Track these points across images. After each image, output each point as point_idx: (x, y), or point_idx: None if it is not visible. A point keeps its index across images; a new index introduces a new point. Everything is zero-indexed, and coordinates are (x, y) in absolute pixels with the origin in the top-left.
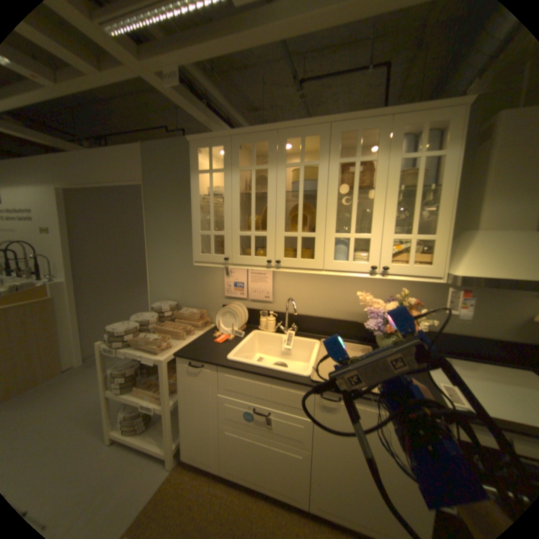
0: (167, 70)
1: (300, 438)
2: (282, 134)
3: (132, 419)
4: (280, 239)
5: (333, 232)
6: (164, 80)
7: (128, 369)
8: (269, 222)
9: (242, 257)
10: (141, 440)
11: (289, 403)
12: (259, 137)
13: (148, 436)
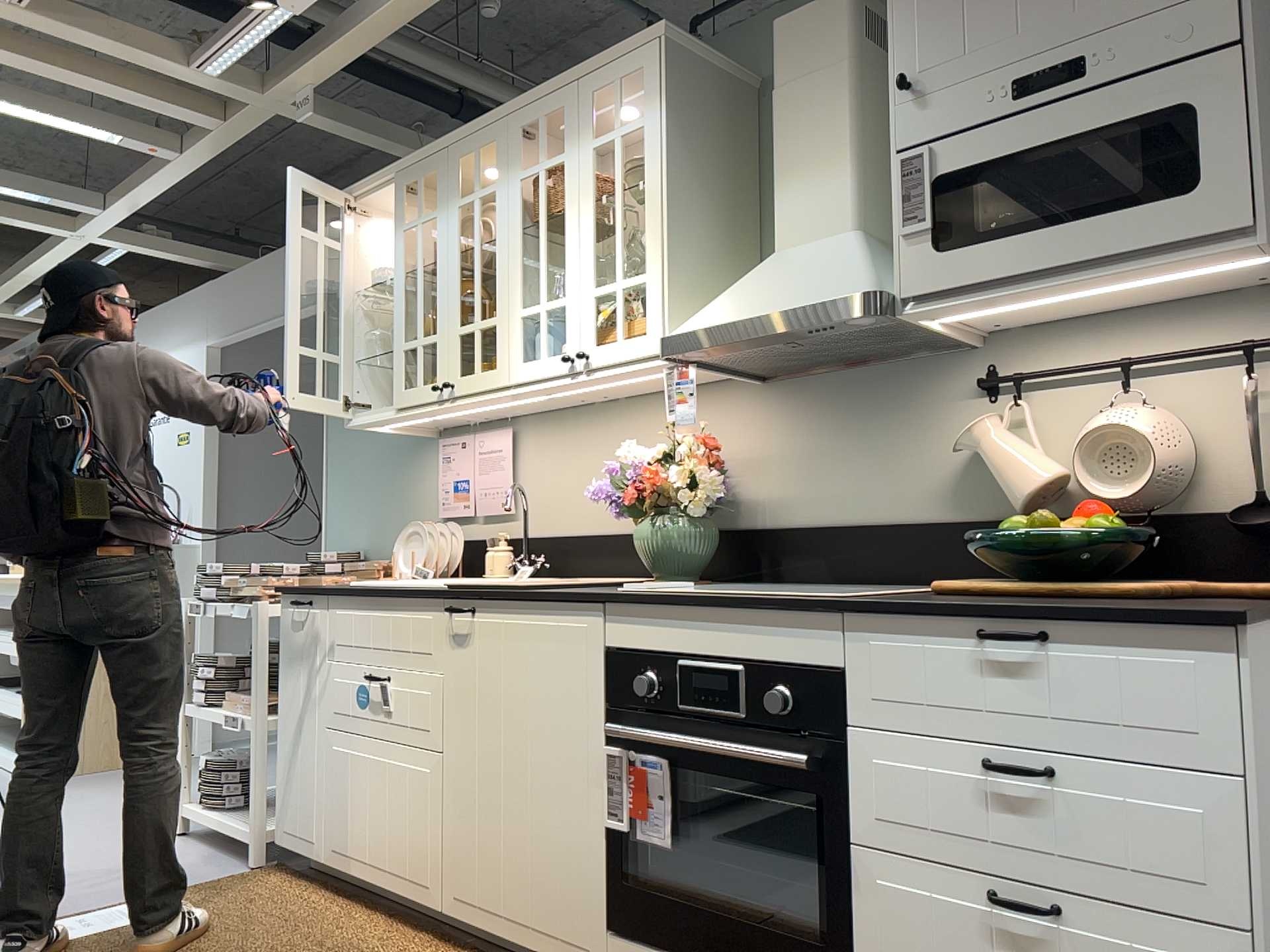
0: (303, 97)
1: (424, 720)
2: (453, 152)
3: (222, 765)
4: (452, 339)
5: (517, 305)
6: (300, 112)
7: (231, 656)
8: (439, 312)
9: (406, 389)
10: (228, 815)
11: (411, 642)
12: (427, 165)
13: (247, 816)
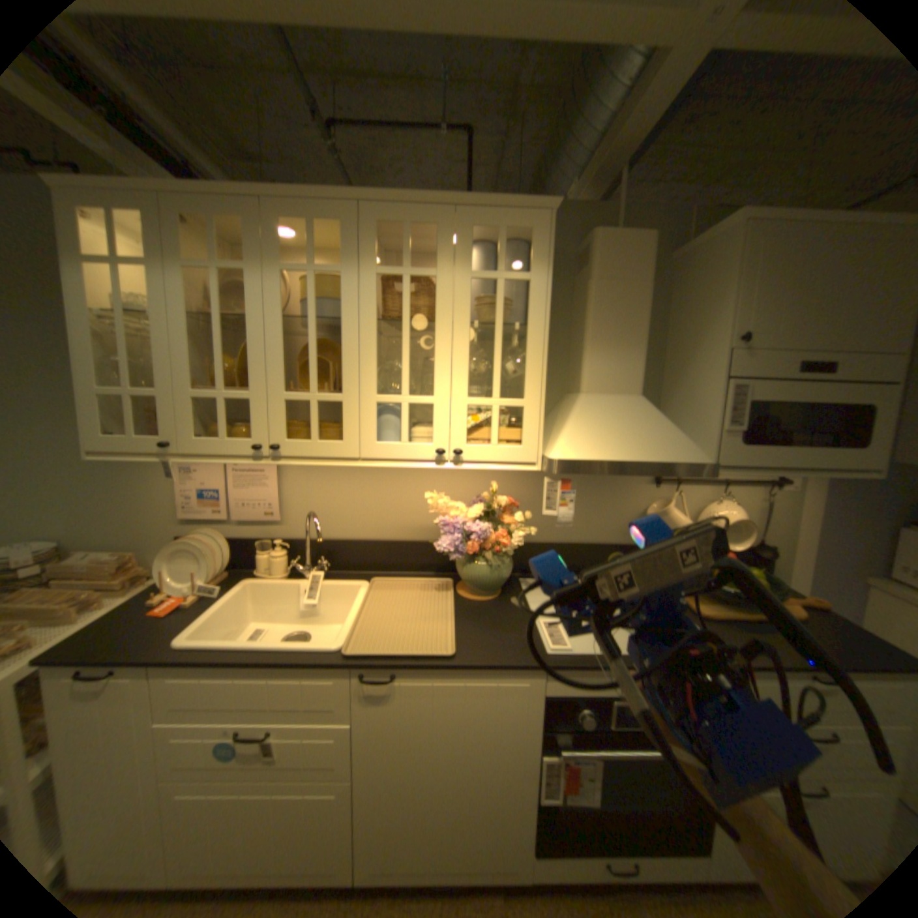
0: None
1: (328, 762)
2: (269, 206)
3: None
4: (277, 404)
5: (373, 392)
6: None
7: None
8: (254, 372)
9: (202, 440)
10: None
11: (303, 704)
12: (222, 204)
13: None
